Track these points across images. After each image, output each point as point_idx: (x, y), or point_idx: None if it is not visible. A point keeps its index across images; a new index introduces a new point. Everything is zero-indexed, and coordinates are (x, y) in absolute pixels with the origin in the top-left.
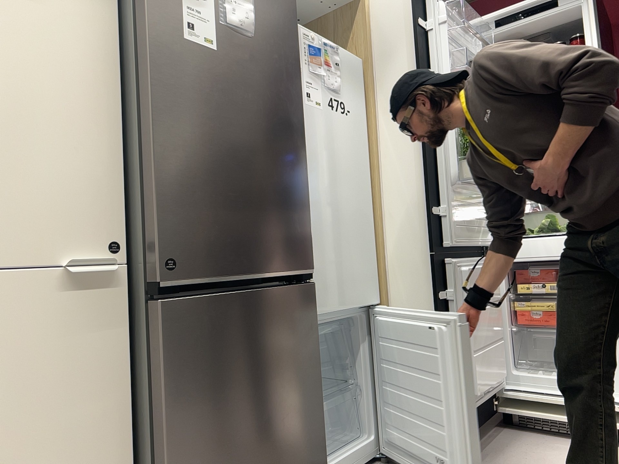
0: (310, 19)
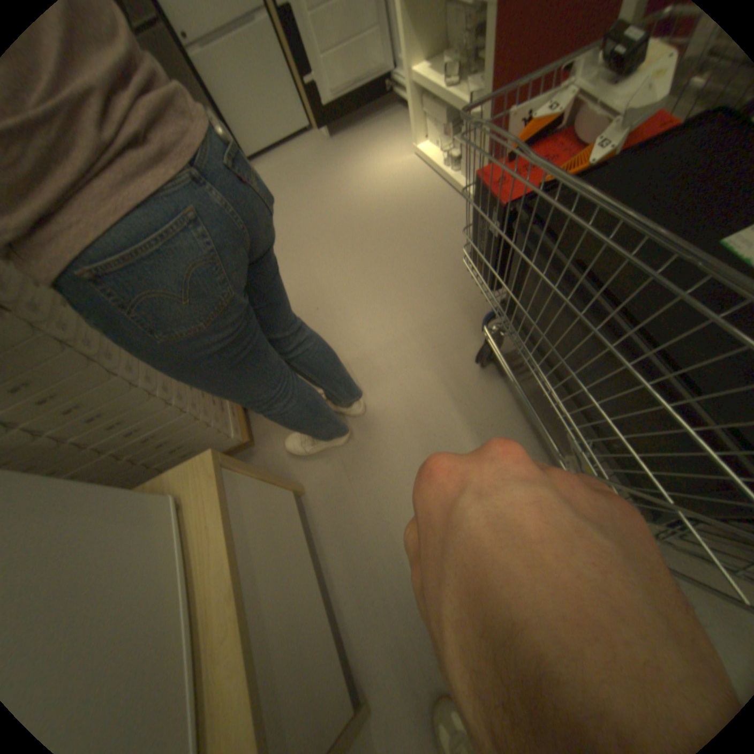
0: None
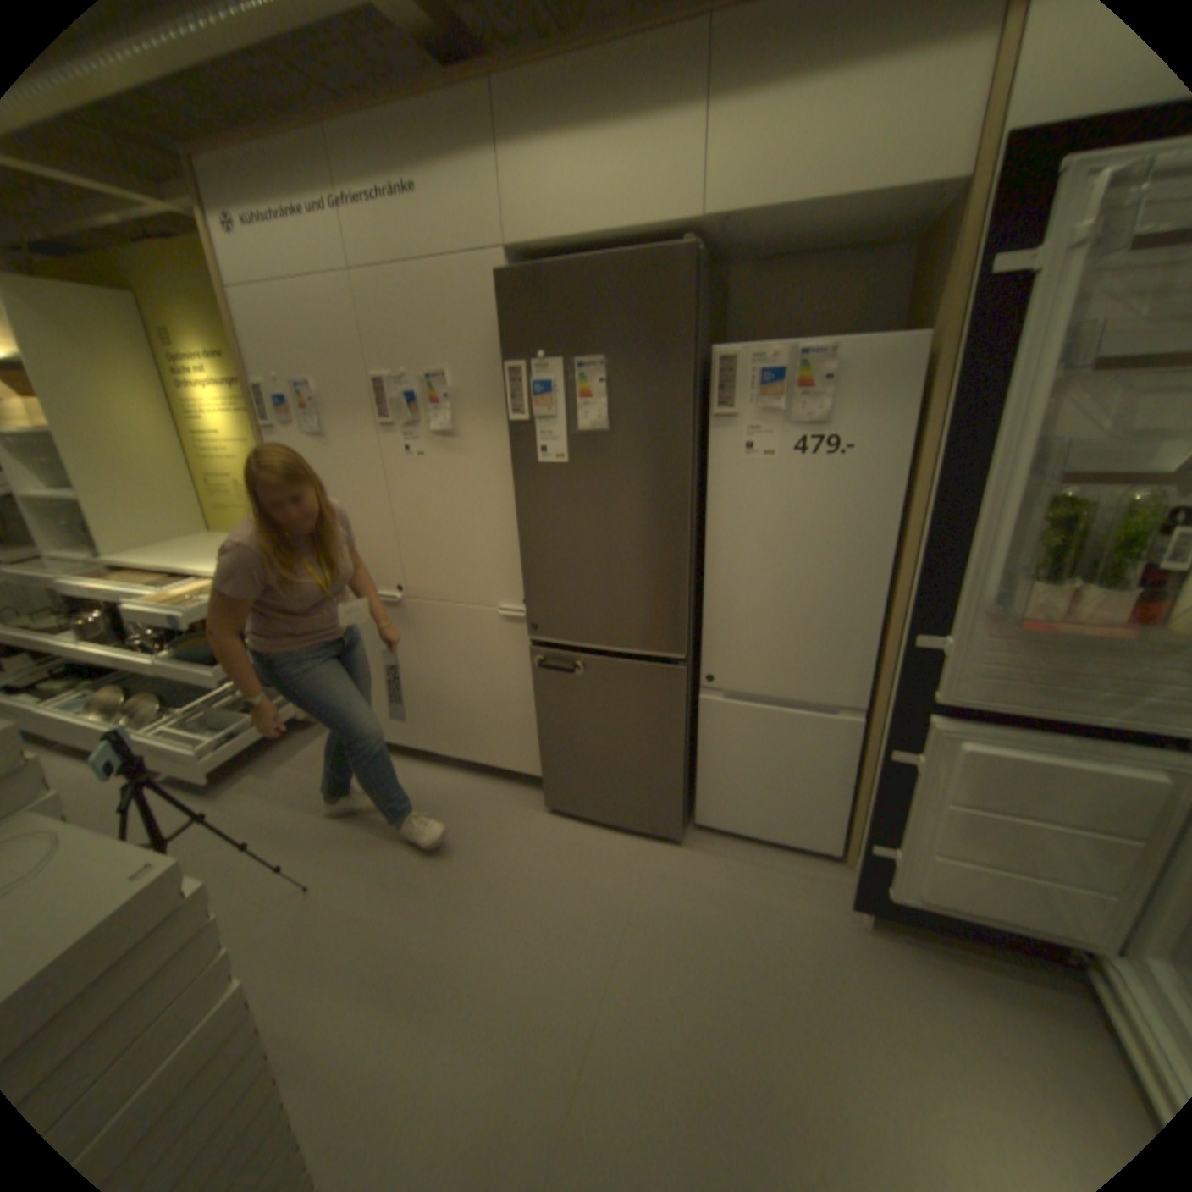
0: (934, 215)
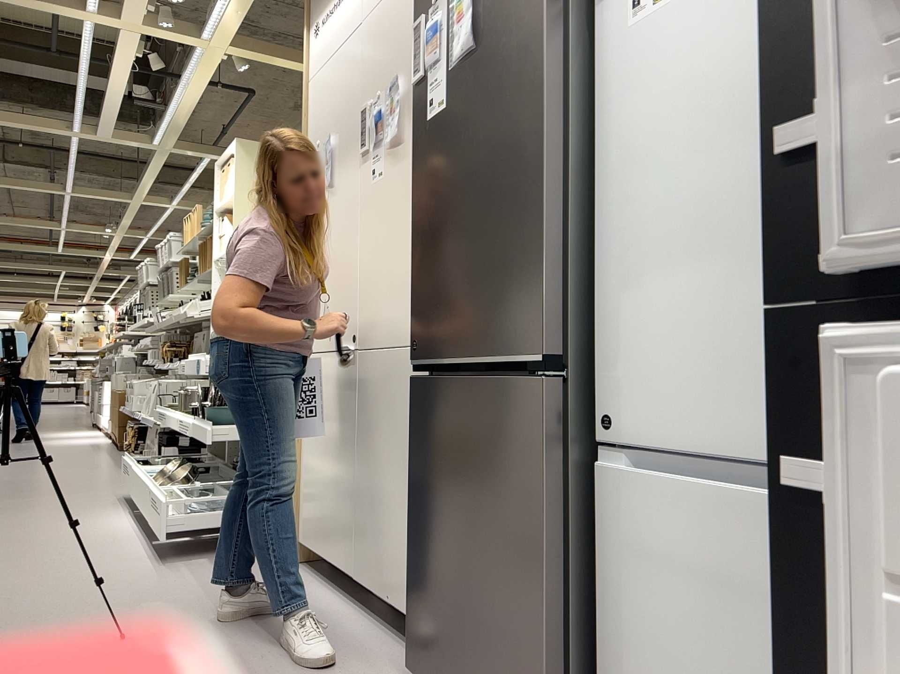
0: None
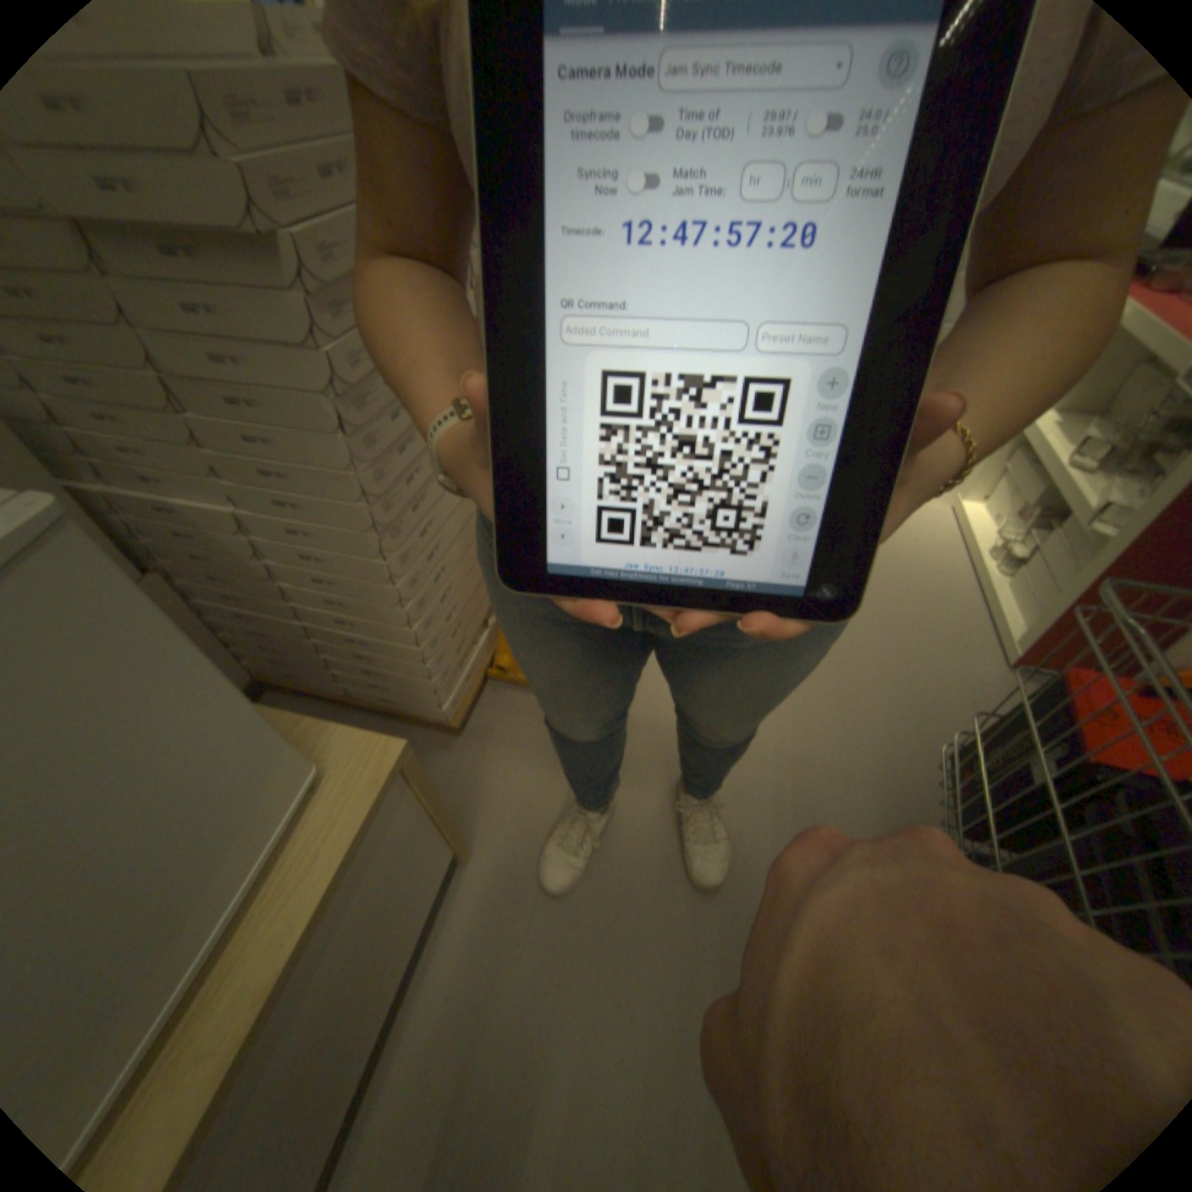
0: None
